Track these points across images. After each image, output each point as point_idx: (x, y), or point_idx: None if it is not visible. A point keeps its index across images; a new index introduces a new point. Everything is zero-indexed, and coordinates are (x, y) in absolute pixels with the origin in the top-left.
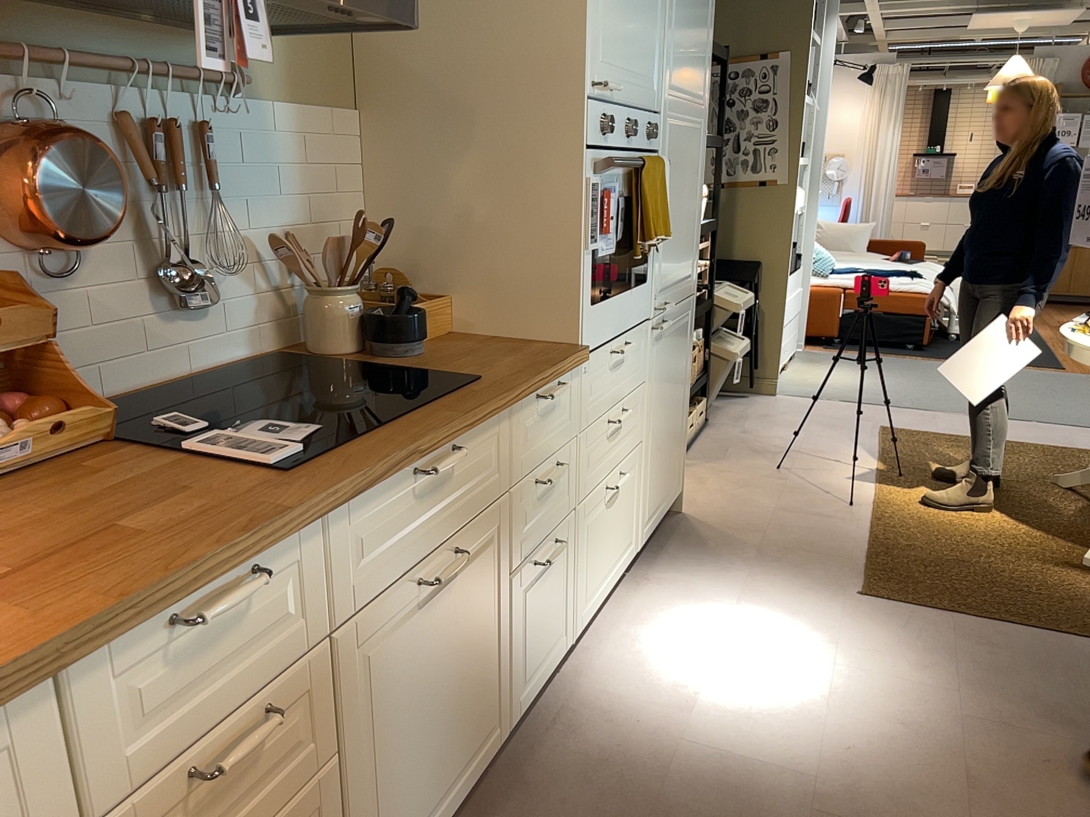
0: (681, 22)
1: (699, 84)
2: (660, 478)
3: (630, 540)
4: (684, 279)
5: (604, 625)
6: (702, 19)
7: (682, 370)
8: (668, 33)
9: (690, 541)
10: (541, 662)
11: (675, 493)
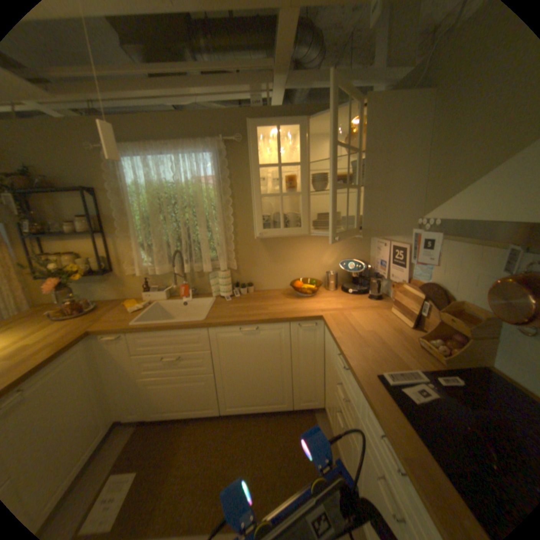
0: None
1: None
2: None
3: None
4: None
5: None
6: None
7: None
8: None
9: None
10: None
11: None
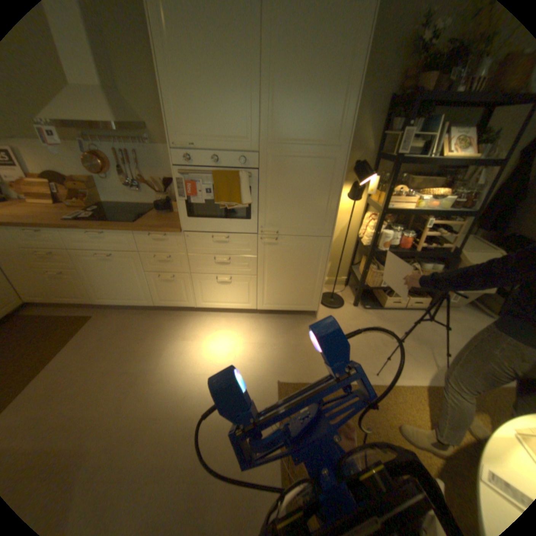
0: (286, 102)
1: (327, 132)
2: (282, 296)
3: (247, 303)
4: (310, 227)
5: (223, 315)
6: (332, 93)
7: (311, 265)
8: (262, 111)
9: (291, 325)
10: (171, 301)
11: (305, 308)
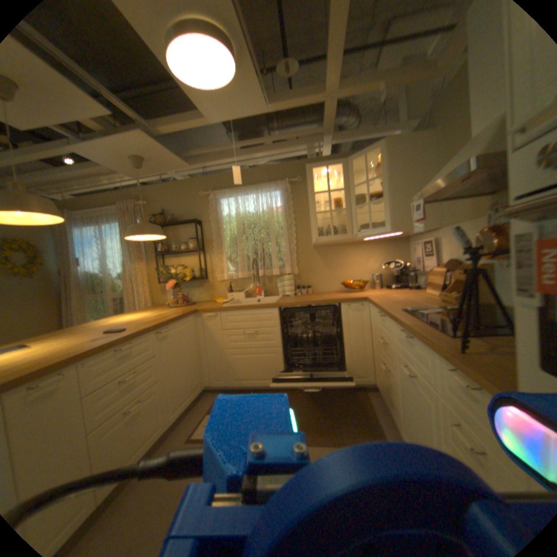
0: None
1: None
2: None
3: None
4: None
5: None
6: None
7: None
8: None
9: None
10: None
11: None
